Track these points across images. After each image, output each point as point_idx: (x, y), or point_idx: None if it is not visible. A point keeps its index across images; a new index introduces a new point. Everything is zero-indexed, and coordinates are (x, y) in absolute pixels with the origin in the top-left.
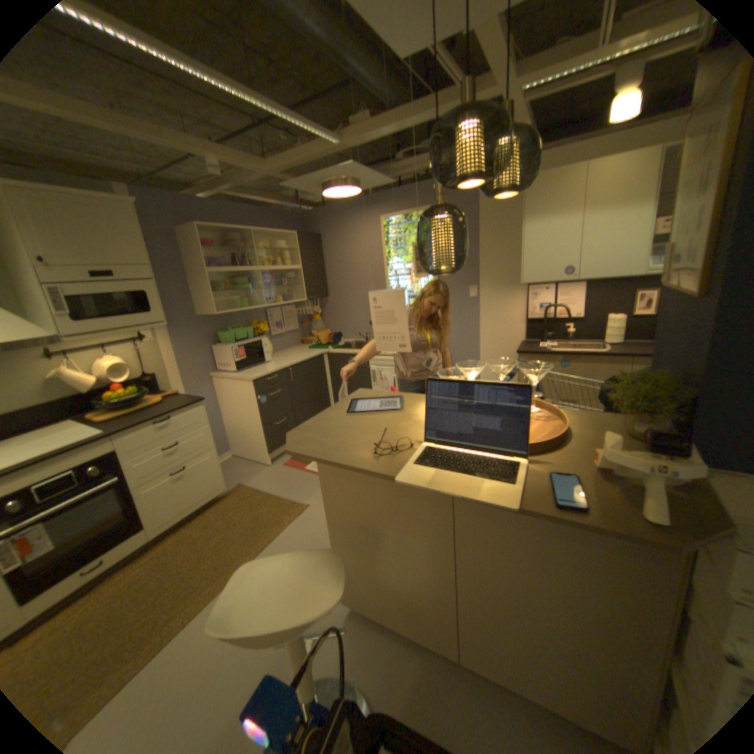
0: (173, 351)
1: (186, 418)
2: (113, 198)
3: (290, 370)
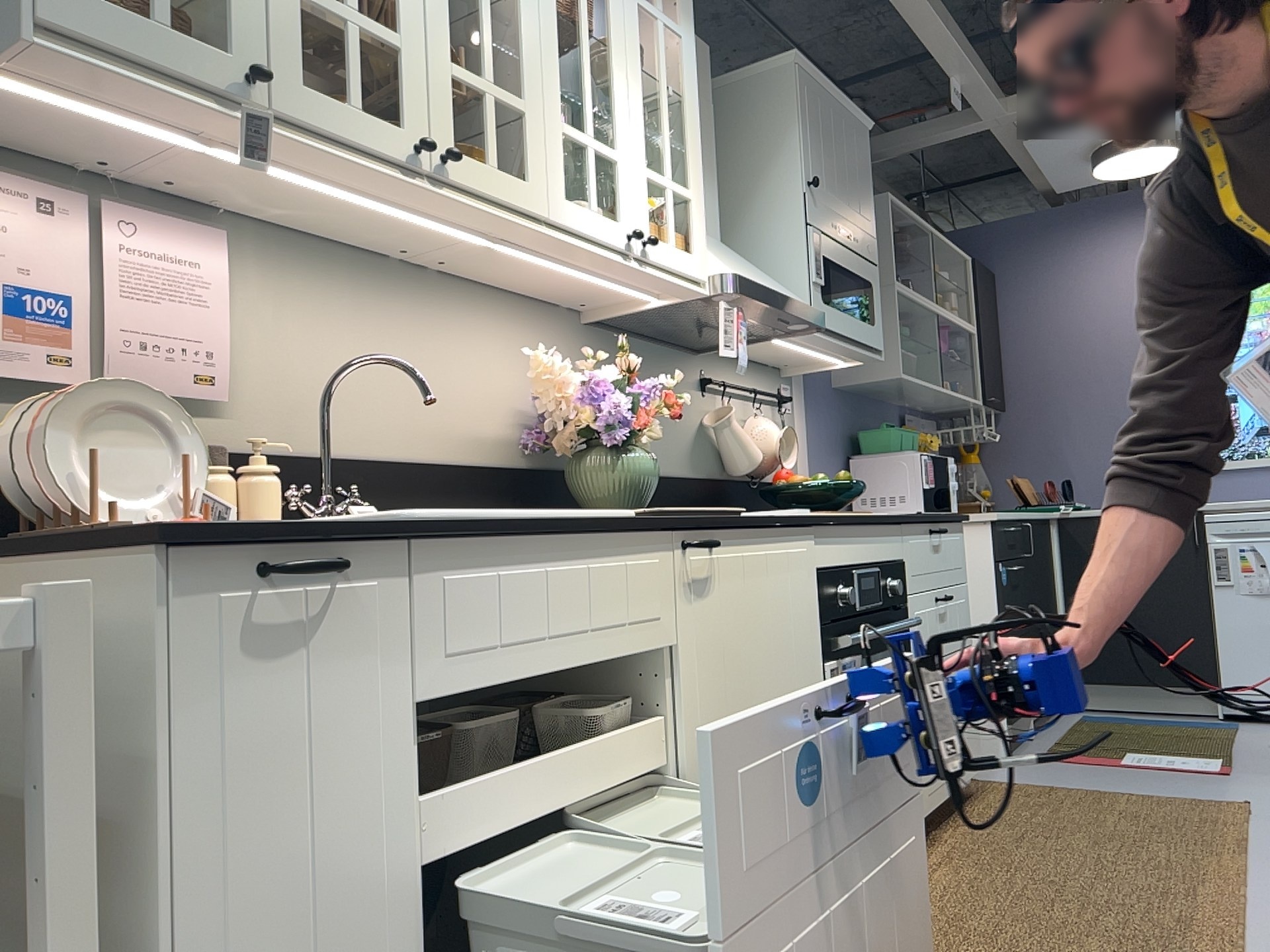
0: (811, 445)
1: (954, 543)
2: (860, 114)
3: (1025, 524)
